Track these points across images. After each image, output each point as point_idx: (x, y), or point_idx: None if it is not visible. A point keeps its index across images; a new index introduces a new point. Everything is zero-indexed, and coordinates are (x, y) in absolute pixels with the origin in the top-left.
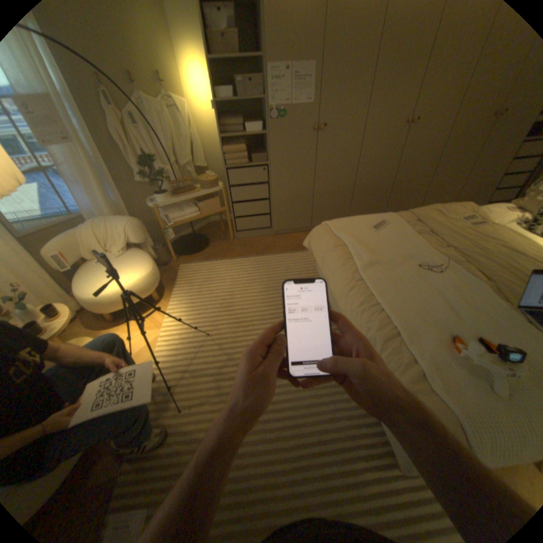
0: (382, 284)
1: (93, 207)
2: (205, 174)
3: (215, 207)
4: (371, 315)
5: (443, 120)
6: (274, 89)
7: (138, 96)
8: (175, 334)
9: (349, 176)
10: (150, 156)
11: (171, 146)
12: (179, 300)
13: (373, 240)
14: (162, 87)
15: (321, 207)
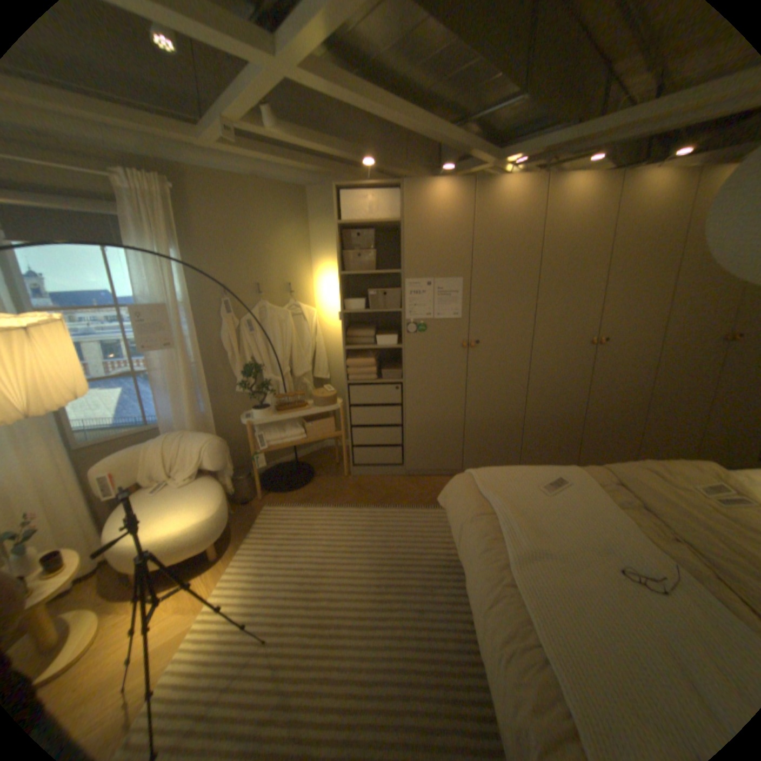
0: (550, 603)
1: (174, 420)
2: (322, 389)
3: (327, 431)
4: (525, 672)
5: (645, 342)
6: (412, 303)
7: (262, 306)
8: (215, 632)
9: (515, 405)
10: (257, 366)
11: (289, 355)
12: (242, 567)
13: (542, 511)
14: (291, 298)
15: (476, 443)
